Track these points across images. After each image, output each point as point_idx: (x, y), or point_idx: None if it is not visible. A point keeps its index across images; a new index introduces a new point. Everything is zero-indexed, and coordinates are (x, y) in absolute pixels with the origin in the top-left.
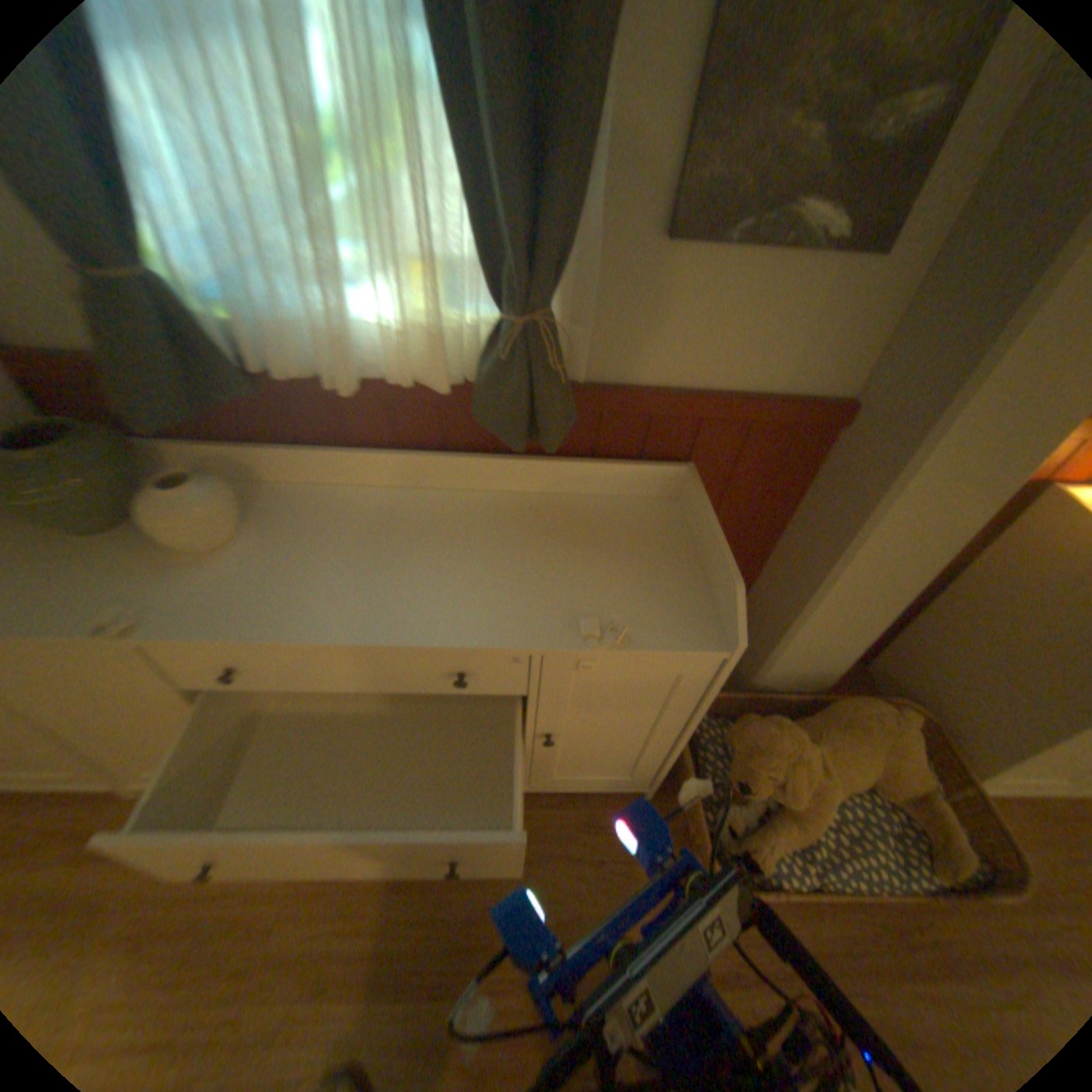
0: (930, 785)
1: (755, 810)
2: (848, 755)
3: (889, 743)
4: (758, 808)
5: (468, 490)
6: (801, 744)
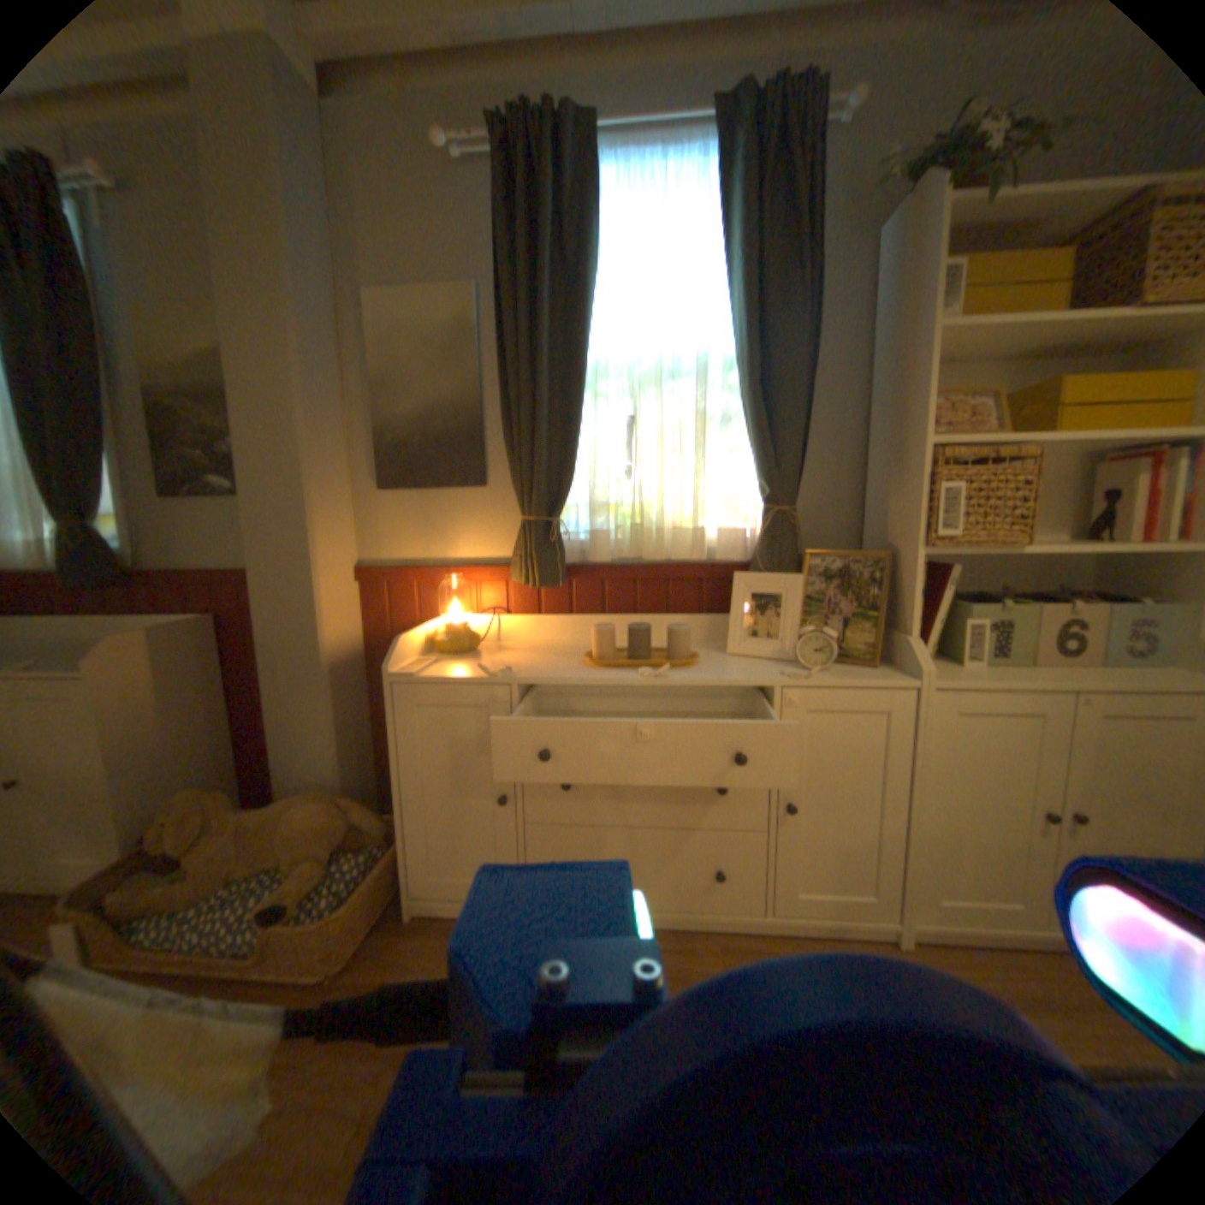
0: (324, 857)
1: (172, 884)
2: (256, 823)
3: (292, 812)
4: (172, 879)
5: (84, 641)
6: (210, 805)
